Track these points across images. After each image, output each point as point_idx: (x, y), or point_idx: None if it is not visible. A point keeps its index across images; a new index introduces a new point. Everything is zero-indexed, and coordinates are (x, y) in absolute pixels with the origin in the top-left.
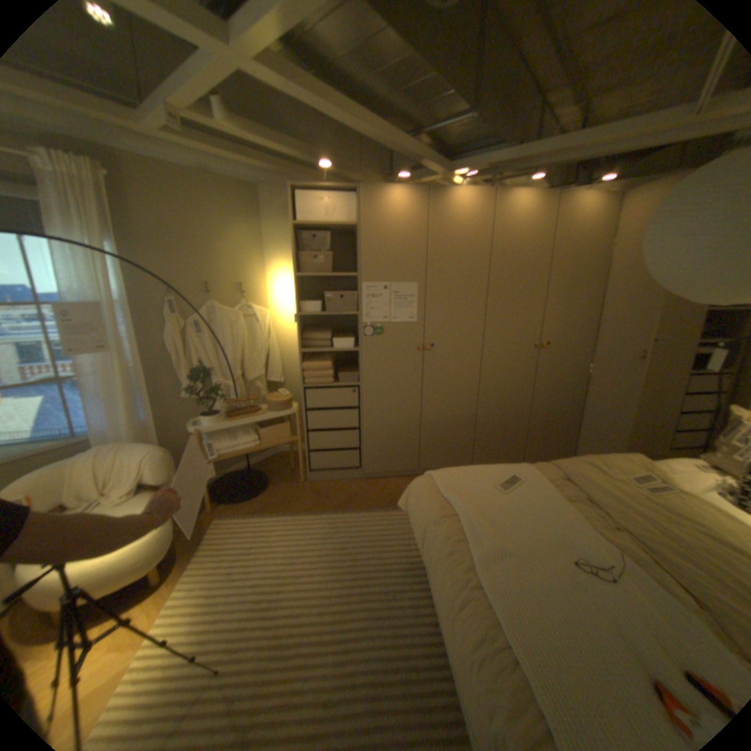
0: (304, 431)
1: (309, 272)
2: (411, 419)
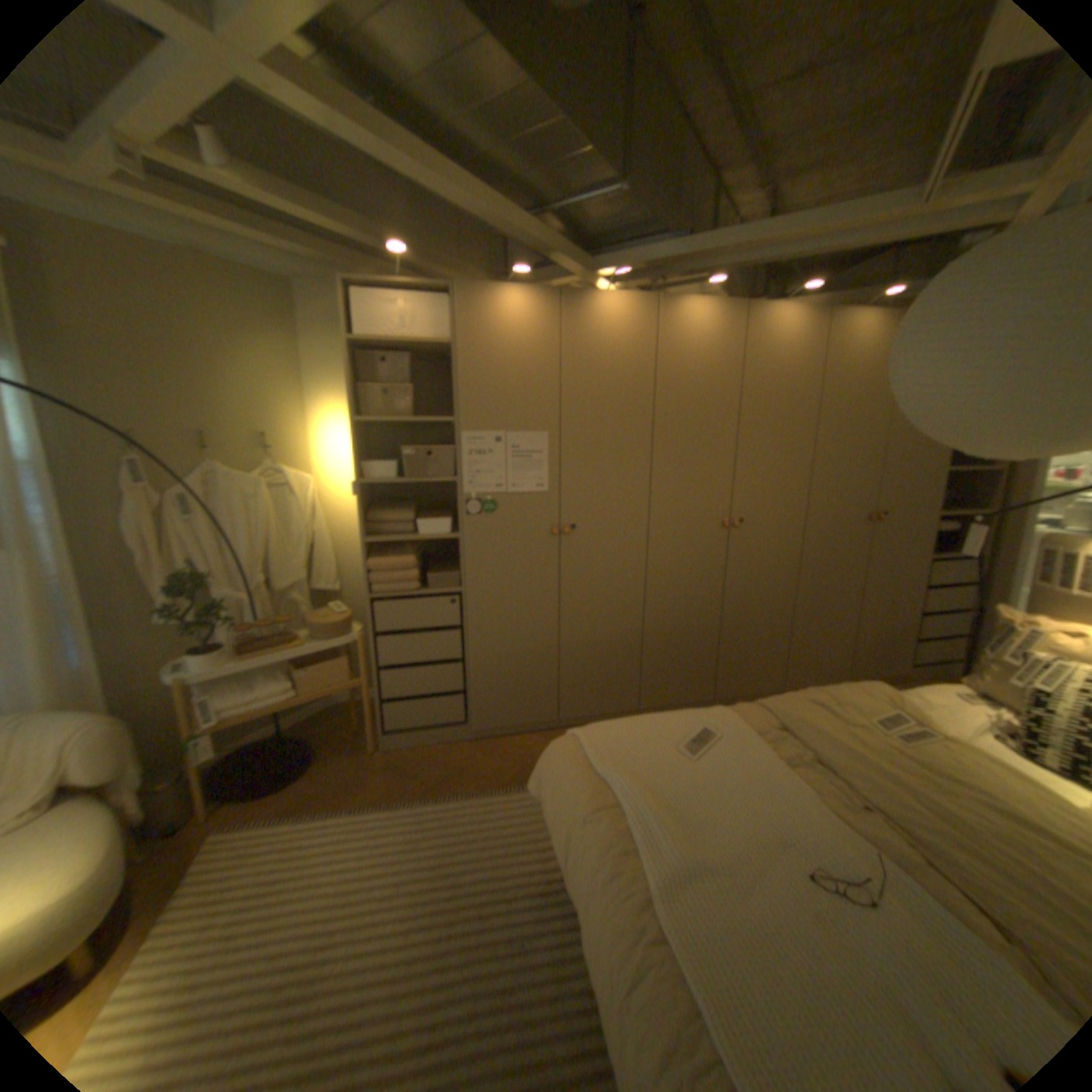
0: (375, 667)
1: (379, 415)
2: (545, 641)
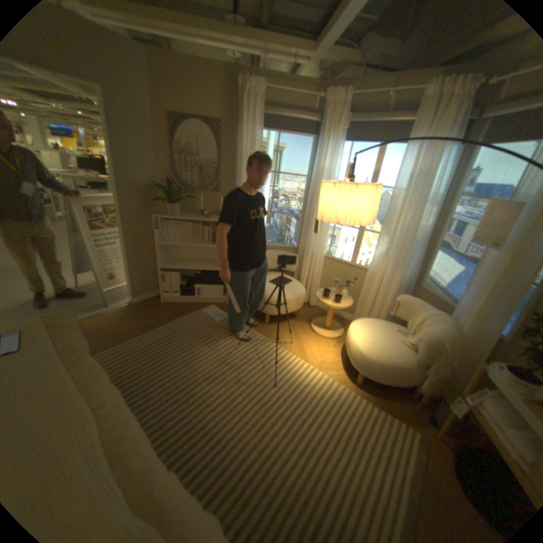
0: None
1: None
2: None
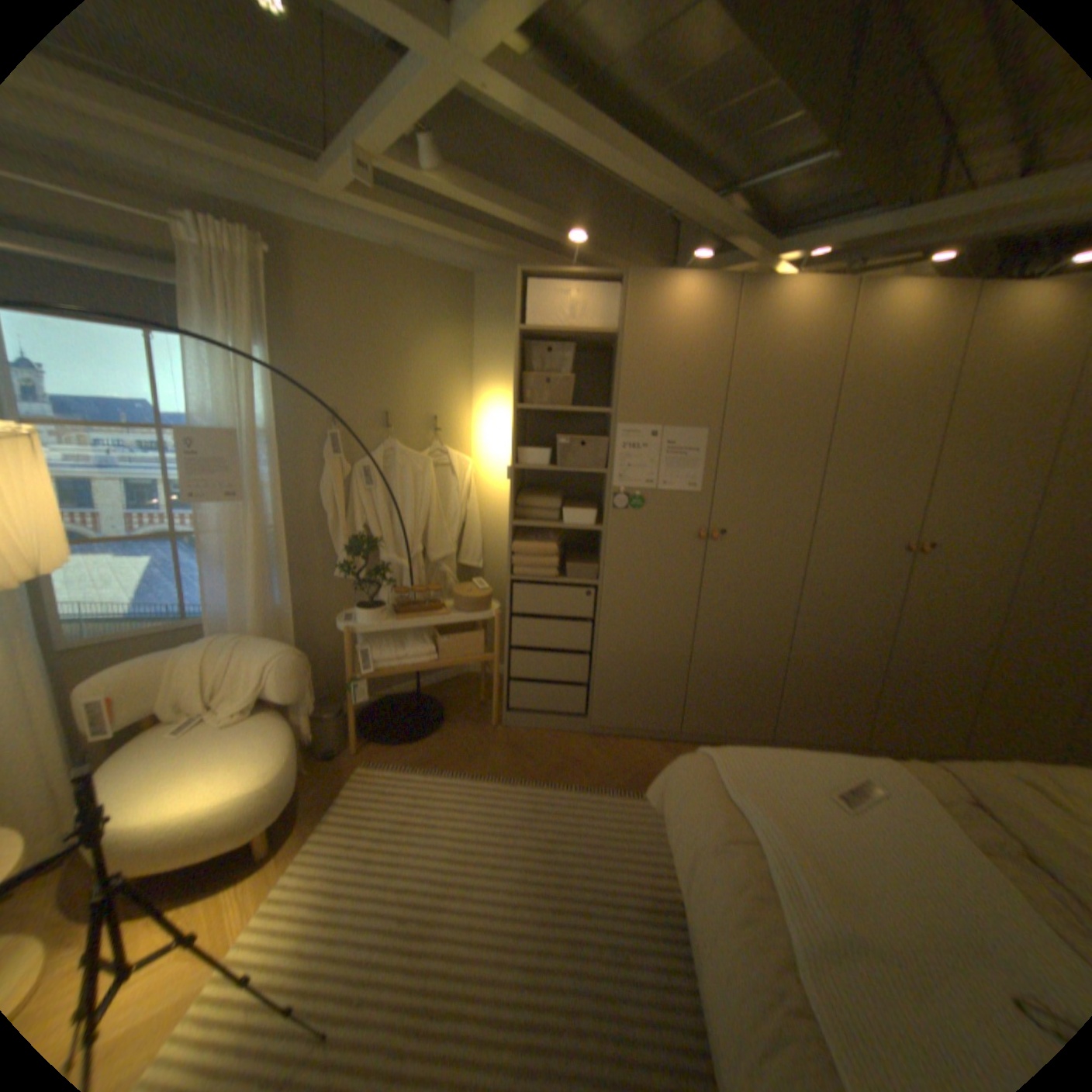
0: (506, 645)
1: (538, 403)
2: (676, 647)
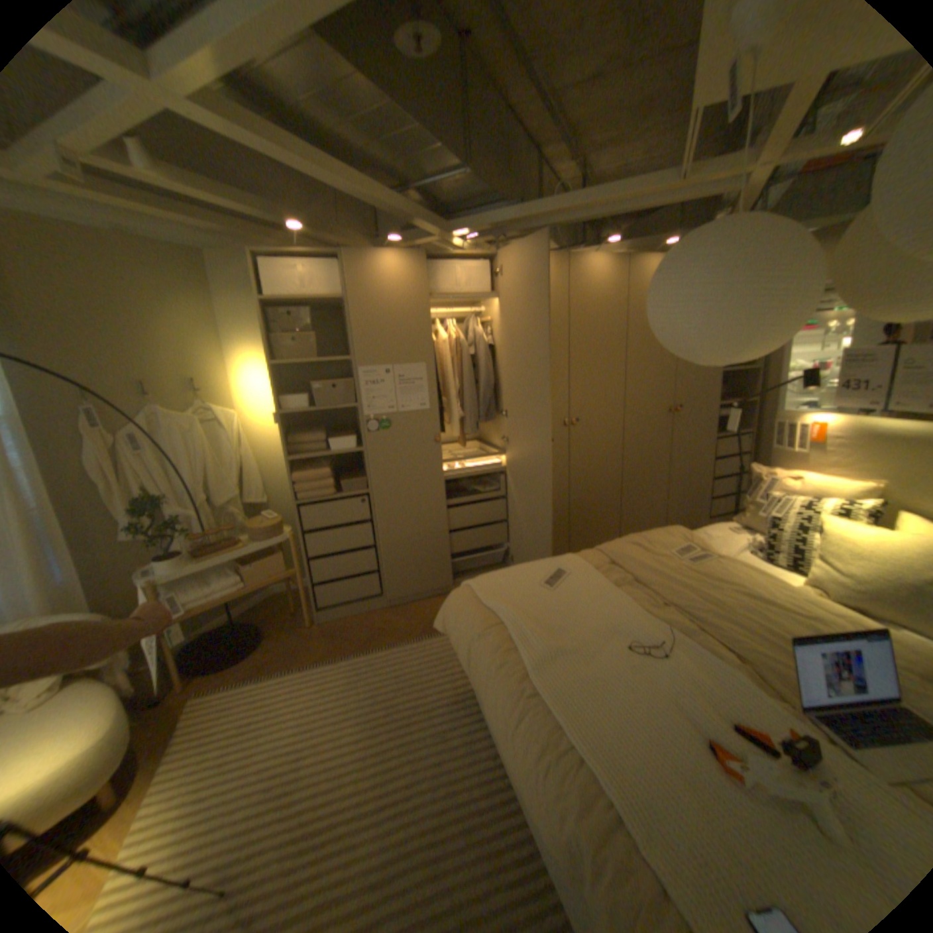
0: (304, 560)
1: (289, 359)
2: (437, 525)
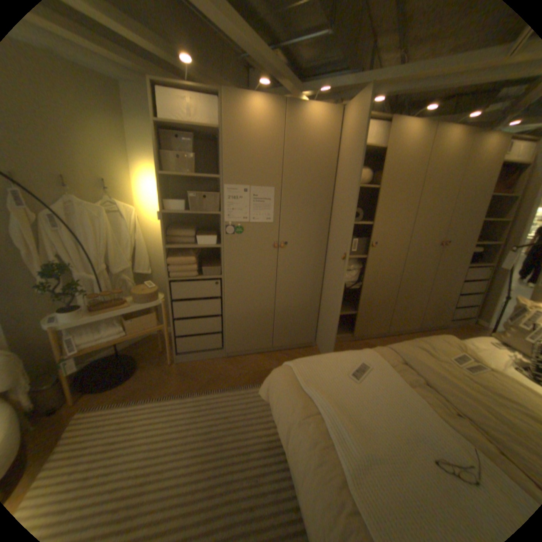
0: (171, 319)
1: (173, 171)
2: (267, 305)
